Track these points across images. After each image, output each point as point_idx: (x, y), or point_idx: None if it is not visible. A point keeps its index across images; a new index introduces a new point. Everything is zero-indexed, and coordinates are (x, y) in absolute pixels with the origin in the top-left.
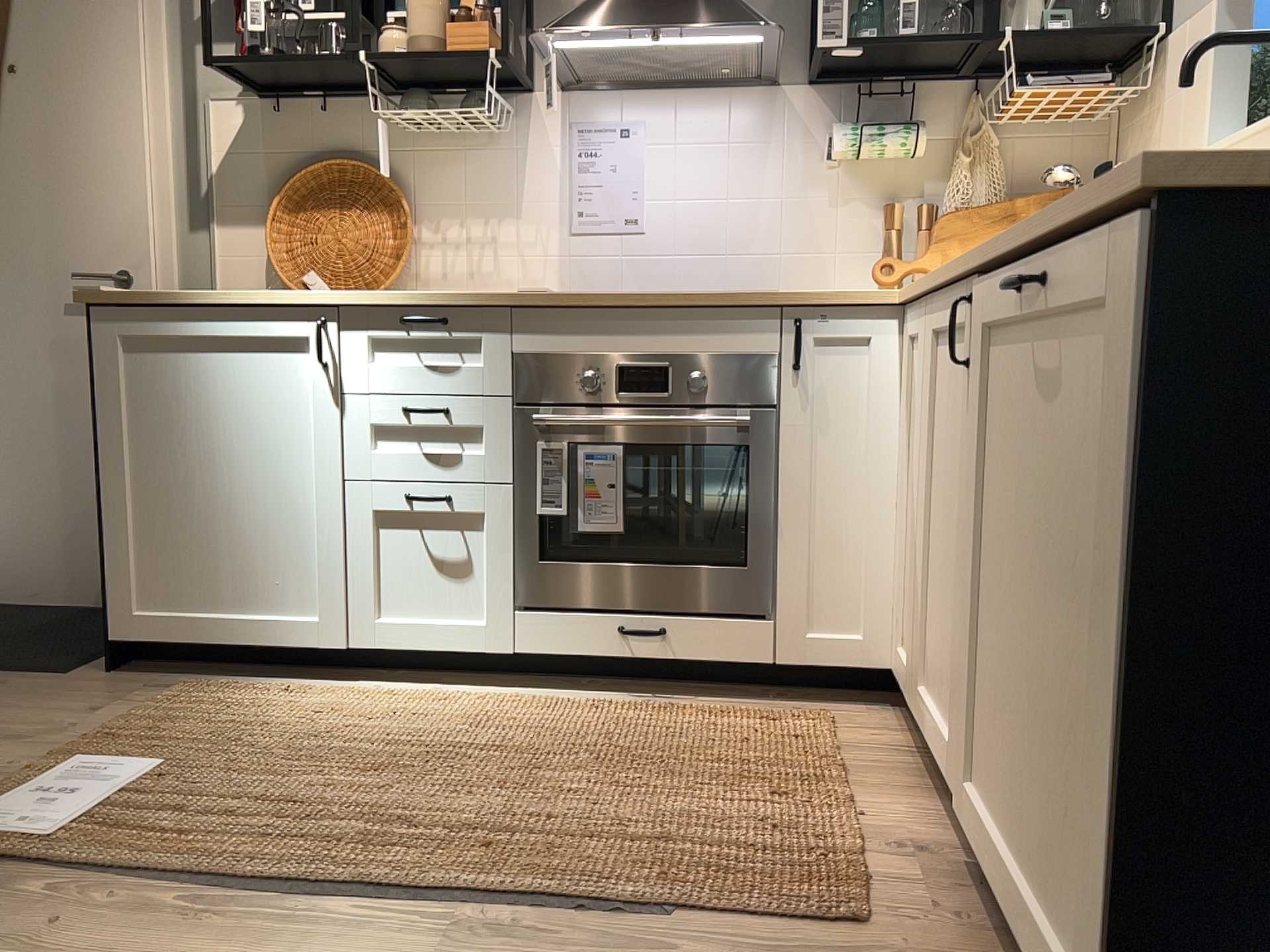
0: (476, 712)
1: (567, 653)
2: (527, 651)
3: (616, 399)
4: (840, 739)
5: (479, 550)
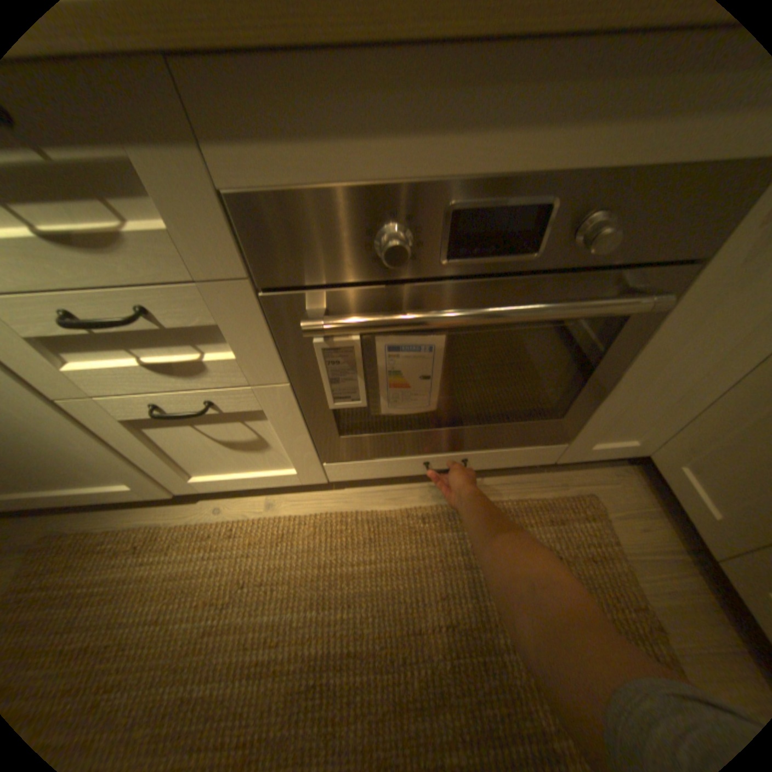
0: (310, 557)
1: (374, 473)
2: (338, 476)
3: (439, 263)
4: (626, 554)
5: (268, 428)
